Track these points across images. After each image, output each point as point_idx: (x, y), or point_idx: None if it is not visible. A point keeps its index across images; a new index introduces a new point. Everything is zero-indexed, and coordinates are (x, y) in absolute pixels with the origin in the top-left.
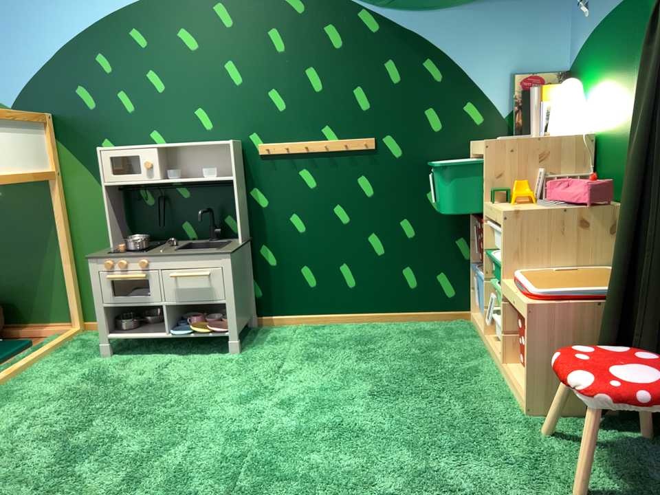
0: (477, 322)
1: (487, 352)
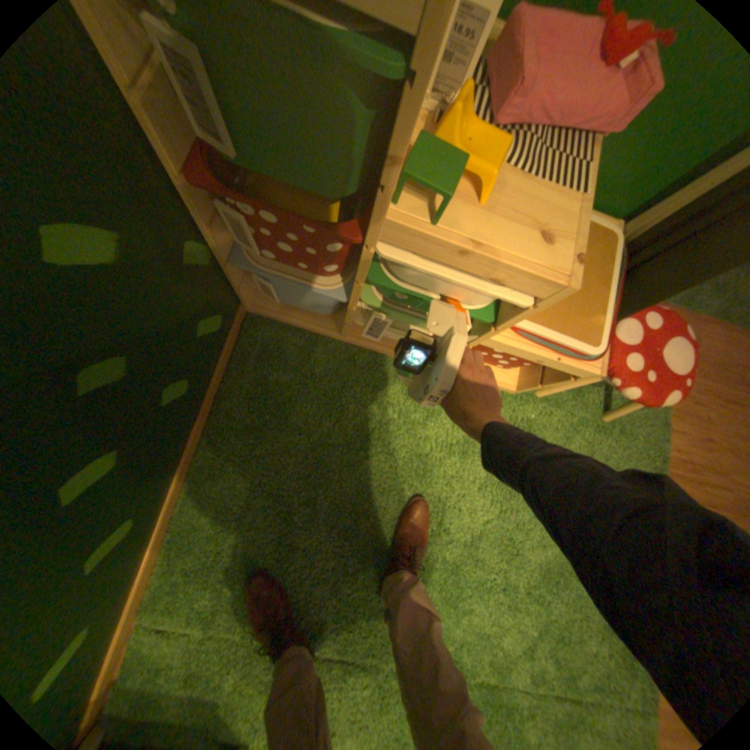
0: (287, 317)
1: (370, 352)
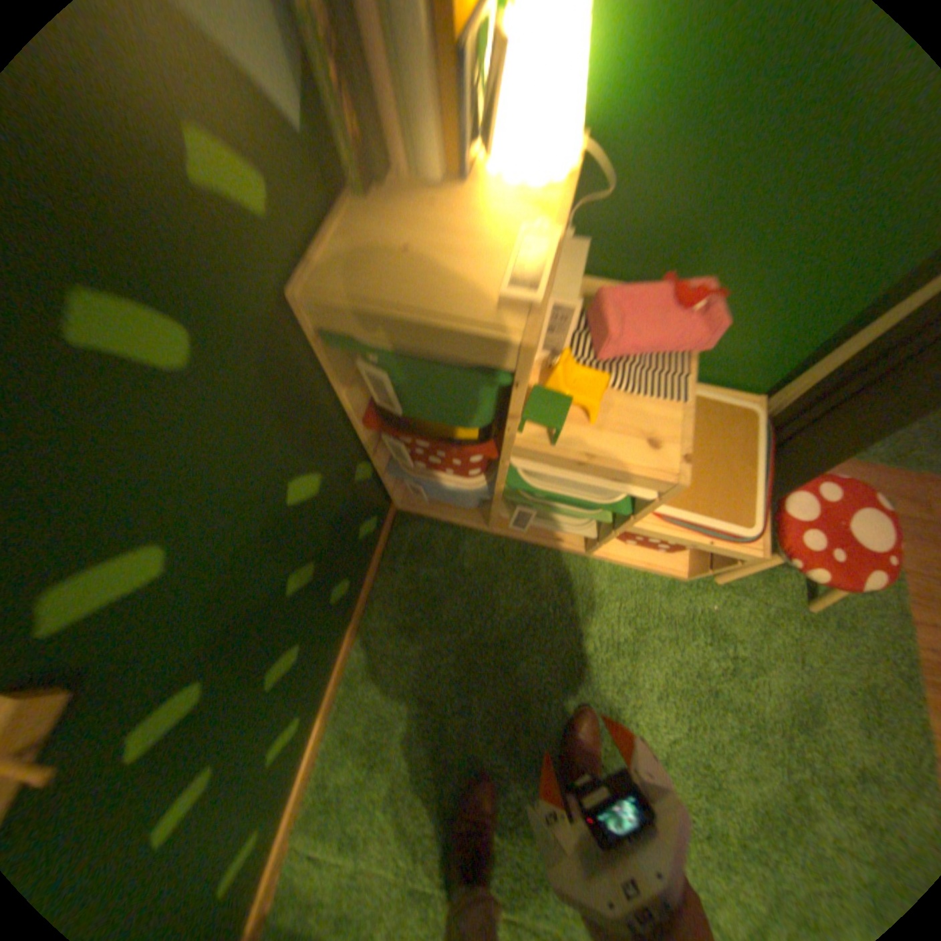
0: (434, 511)
1: (519, 541)
